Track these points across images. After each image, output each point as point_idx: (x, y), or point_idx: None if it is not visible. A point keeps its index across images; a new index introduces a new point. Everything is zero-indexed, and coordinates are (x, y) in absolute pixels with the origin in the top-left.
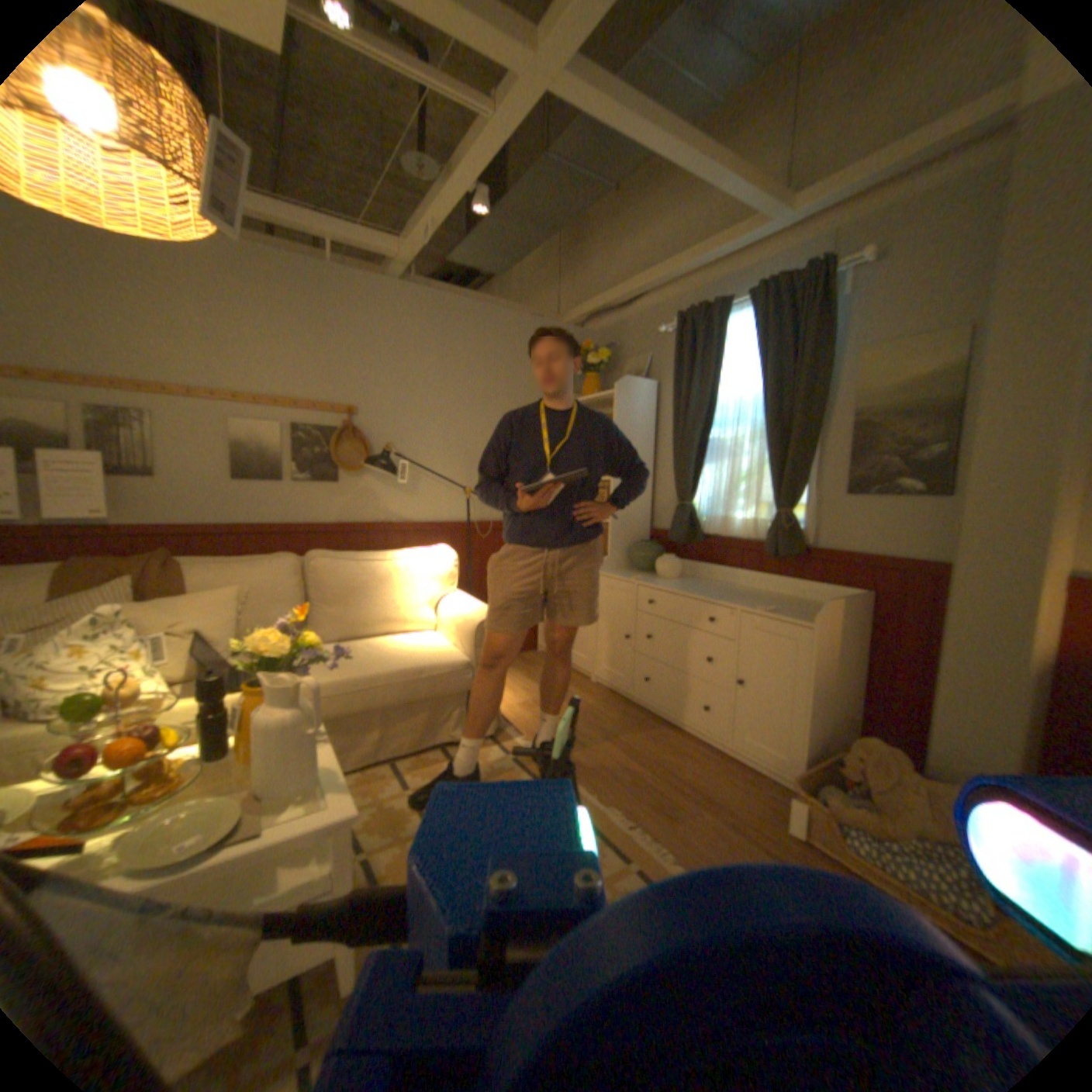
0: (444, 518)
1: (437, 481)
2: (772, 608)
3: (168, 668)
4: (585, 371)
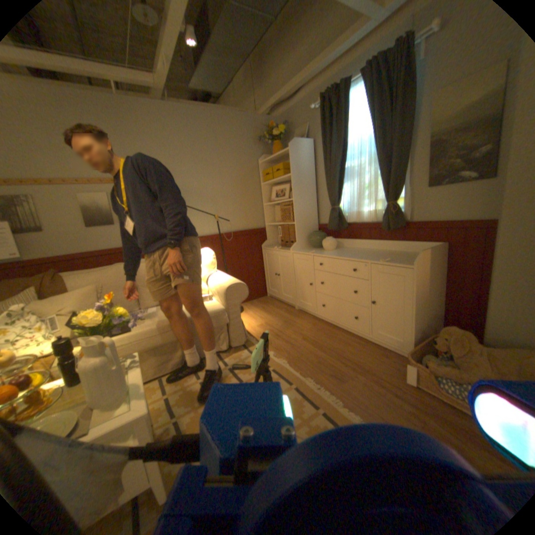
0: (207, 233)
1: (200, 213)
2: (389, 259)
3: (61, 332)
4: (273, 140)
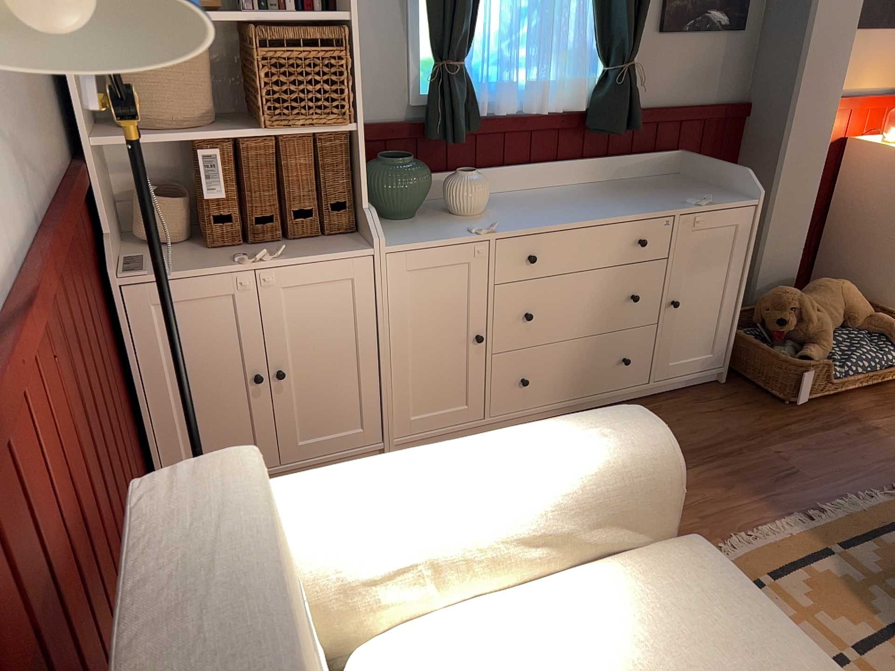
0: None
1: None
2: (685, 199)
3: None
4: None
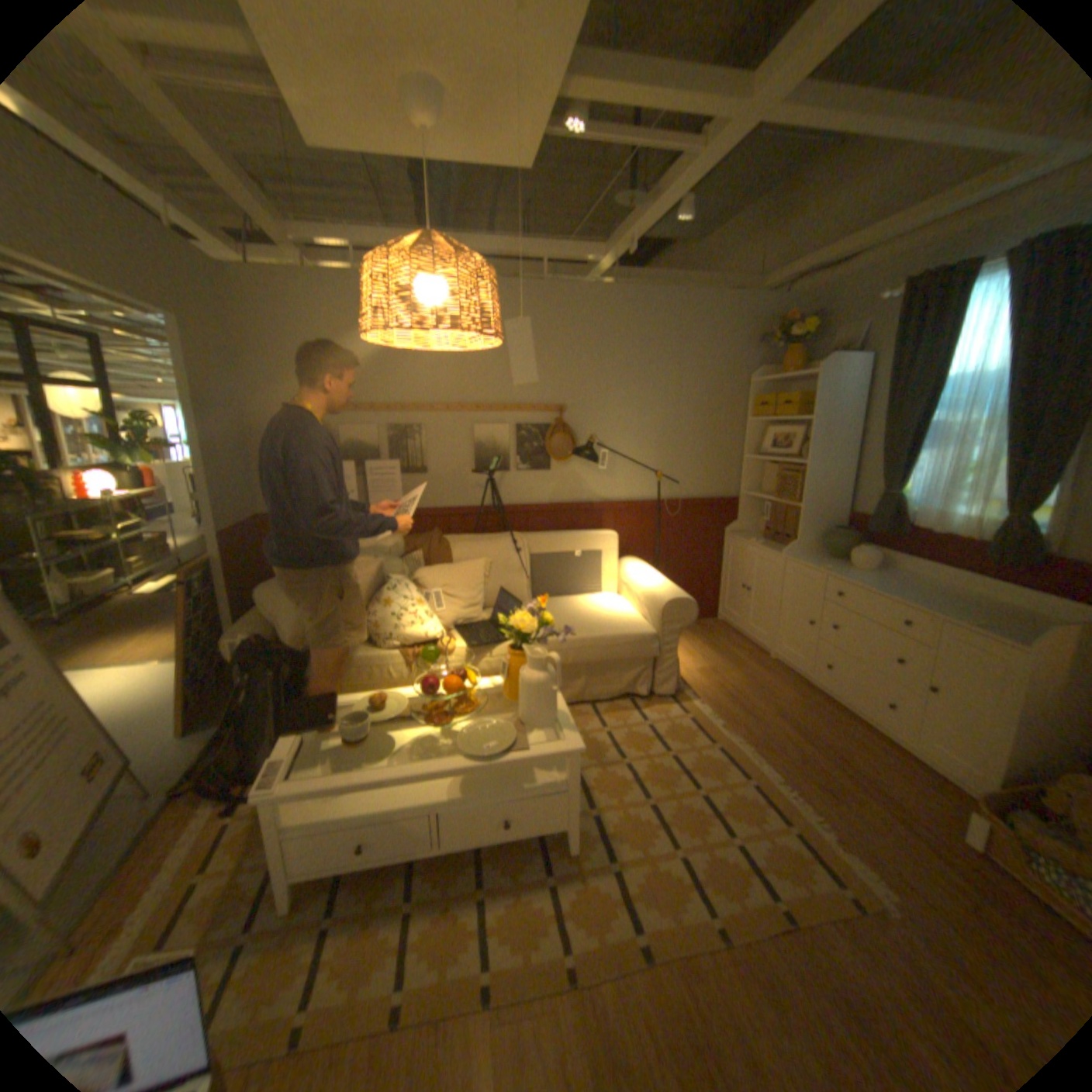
0: (636, 498)
1: (631, 464)
2: (984, 622)
3: (449, 618)
4: (788, 340)
